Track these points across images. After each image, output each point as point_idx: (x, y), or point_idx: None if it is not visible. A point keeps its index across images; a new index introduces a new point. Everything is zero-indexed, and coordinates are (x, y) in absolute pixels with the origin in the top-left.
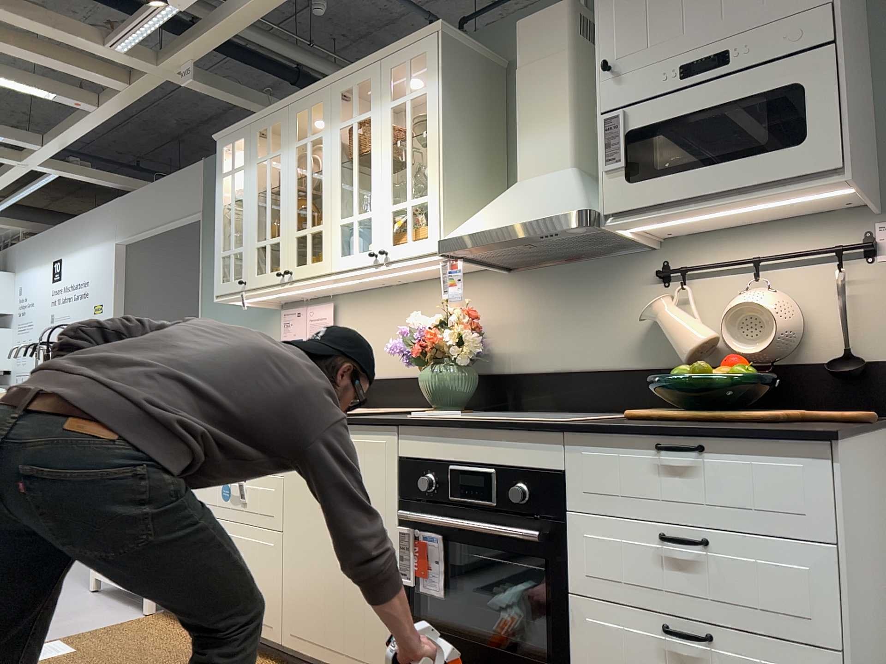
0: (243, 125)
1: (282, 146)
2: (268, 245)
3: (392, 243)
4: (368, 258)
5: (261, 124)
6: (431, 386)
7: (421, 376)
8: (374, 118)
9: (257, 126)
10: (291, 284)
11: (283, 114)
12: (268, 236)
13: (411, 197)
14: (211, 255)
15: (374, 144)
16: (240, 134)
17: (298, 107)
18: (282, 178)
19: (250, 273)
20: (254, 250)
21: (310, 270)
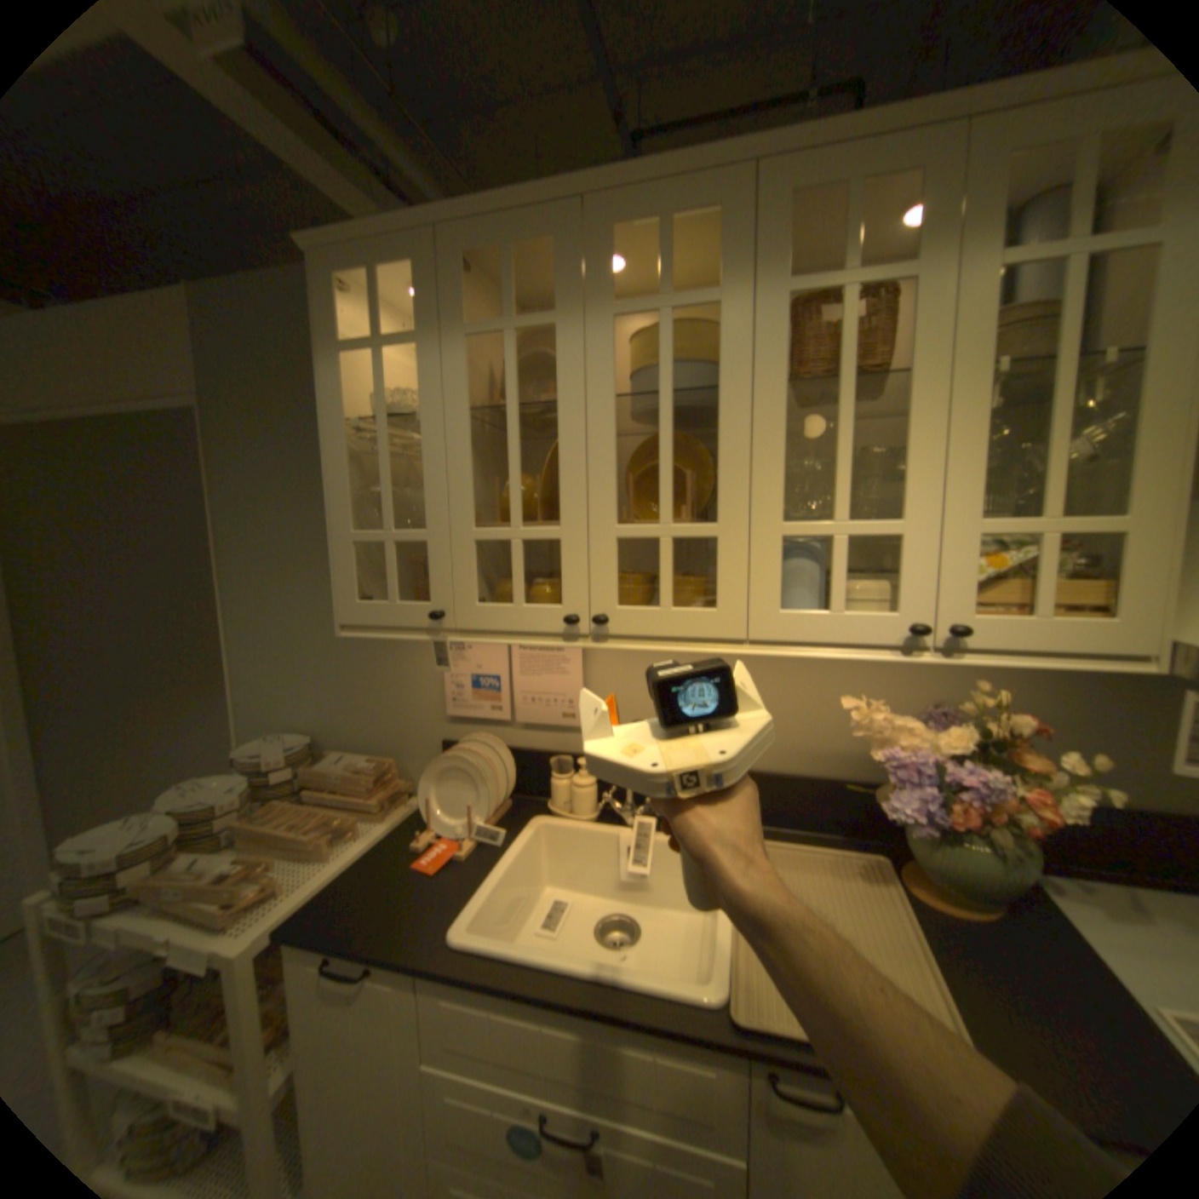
0: (405, 219)
1: (563, 299)
2: (518, 543)
3: (980, 609)
4: (887, 630)
5: (473, 227)
6: (975, 874)
7: (940, 849)
8: (932, 280)
9: (456, 231)
10: (605, 644)
11: (560, 211)
12: (517, 521)
13: (1067, 510)
14: (229, 485)
15: (929, 348)
16: (392, 243)
17: (618, 200)
18: (565, 384)
19: (457, 594)
20: (470, 545)
21: (677, 624)
